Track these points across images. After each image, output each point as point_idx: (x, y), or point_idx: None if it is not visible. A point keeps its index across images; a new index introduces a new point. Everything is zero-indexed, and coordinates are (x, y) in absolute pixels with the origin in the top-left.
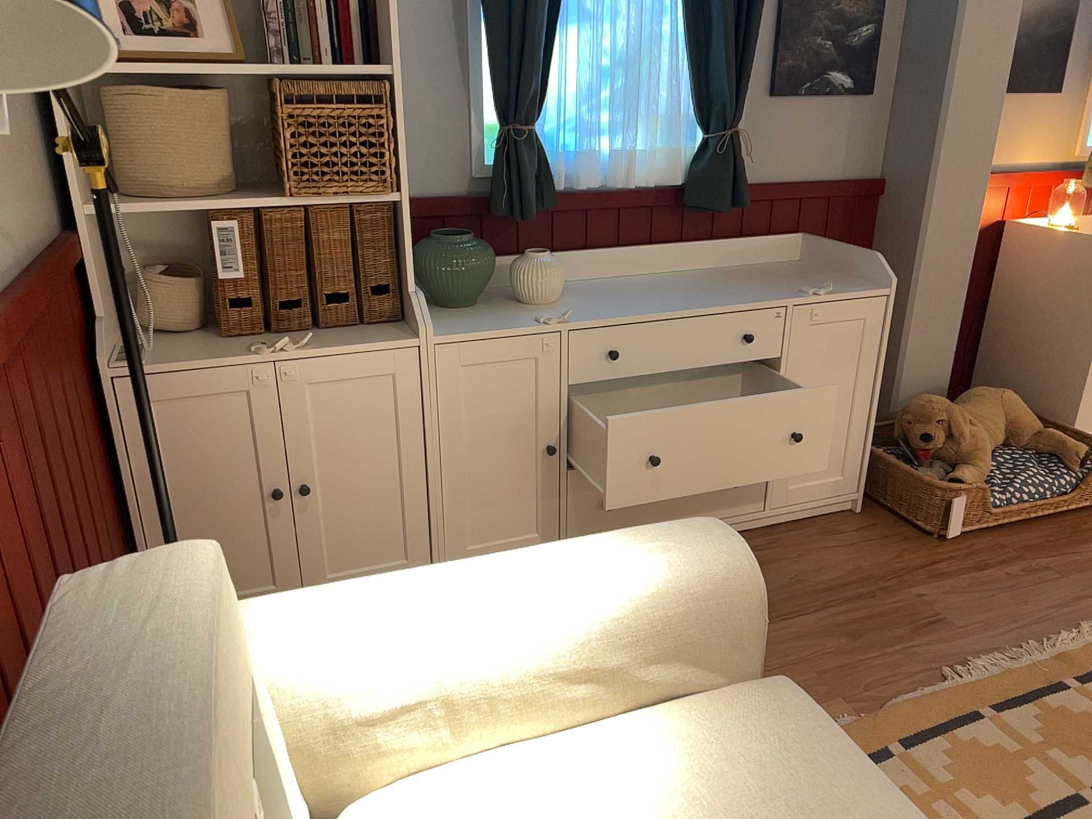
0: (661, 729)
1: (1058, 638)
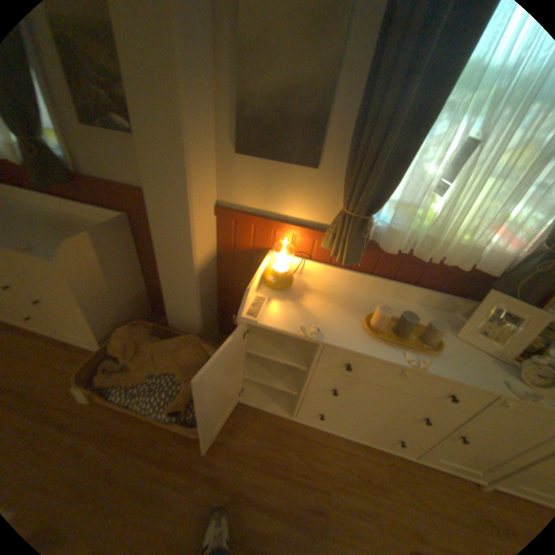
0: None
1: None
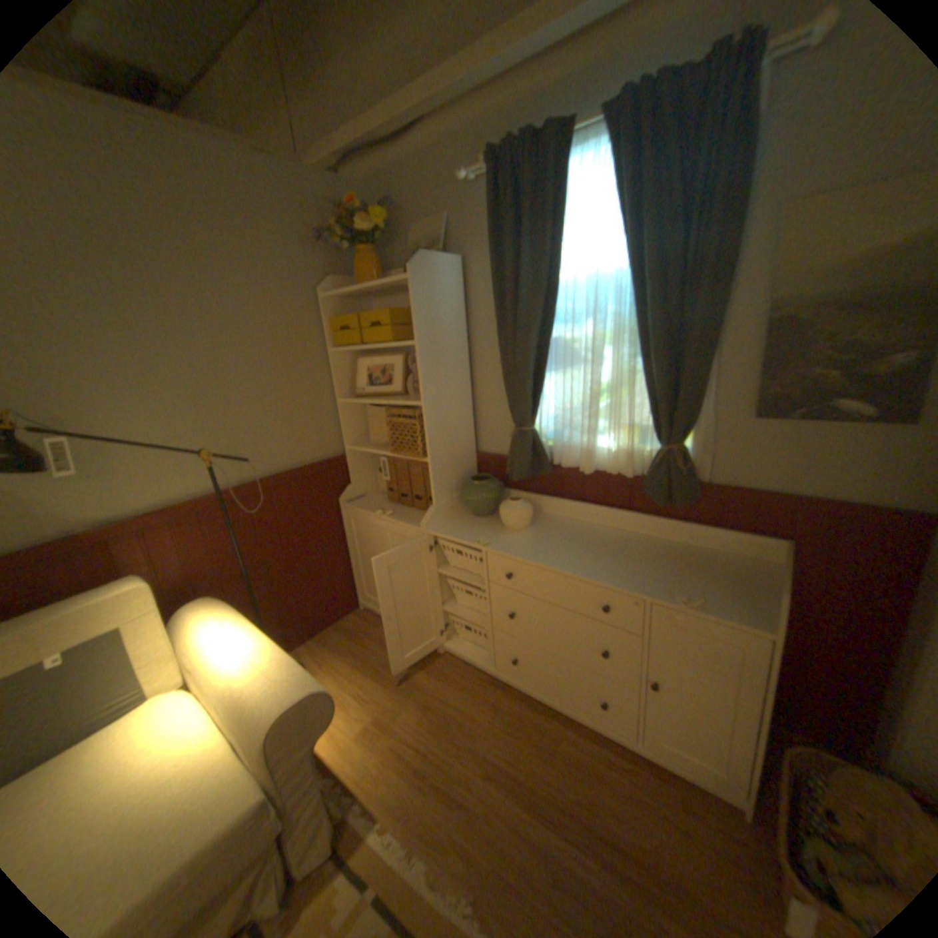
0: (213, 761)
1: None
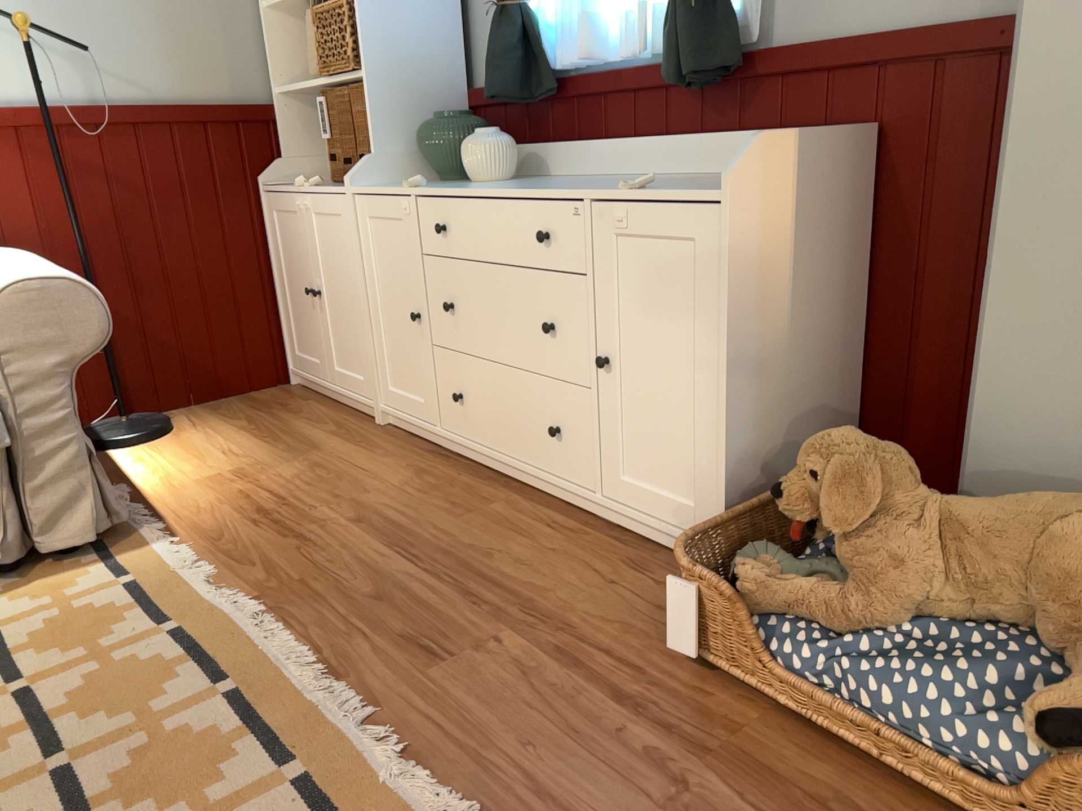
0: None
1: (424, 773)
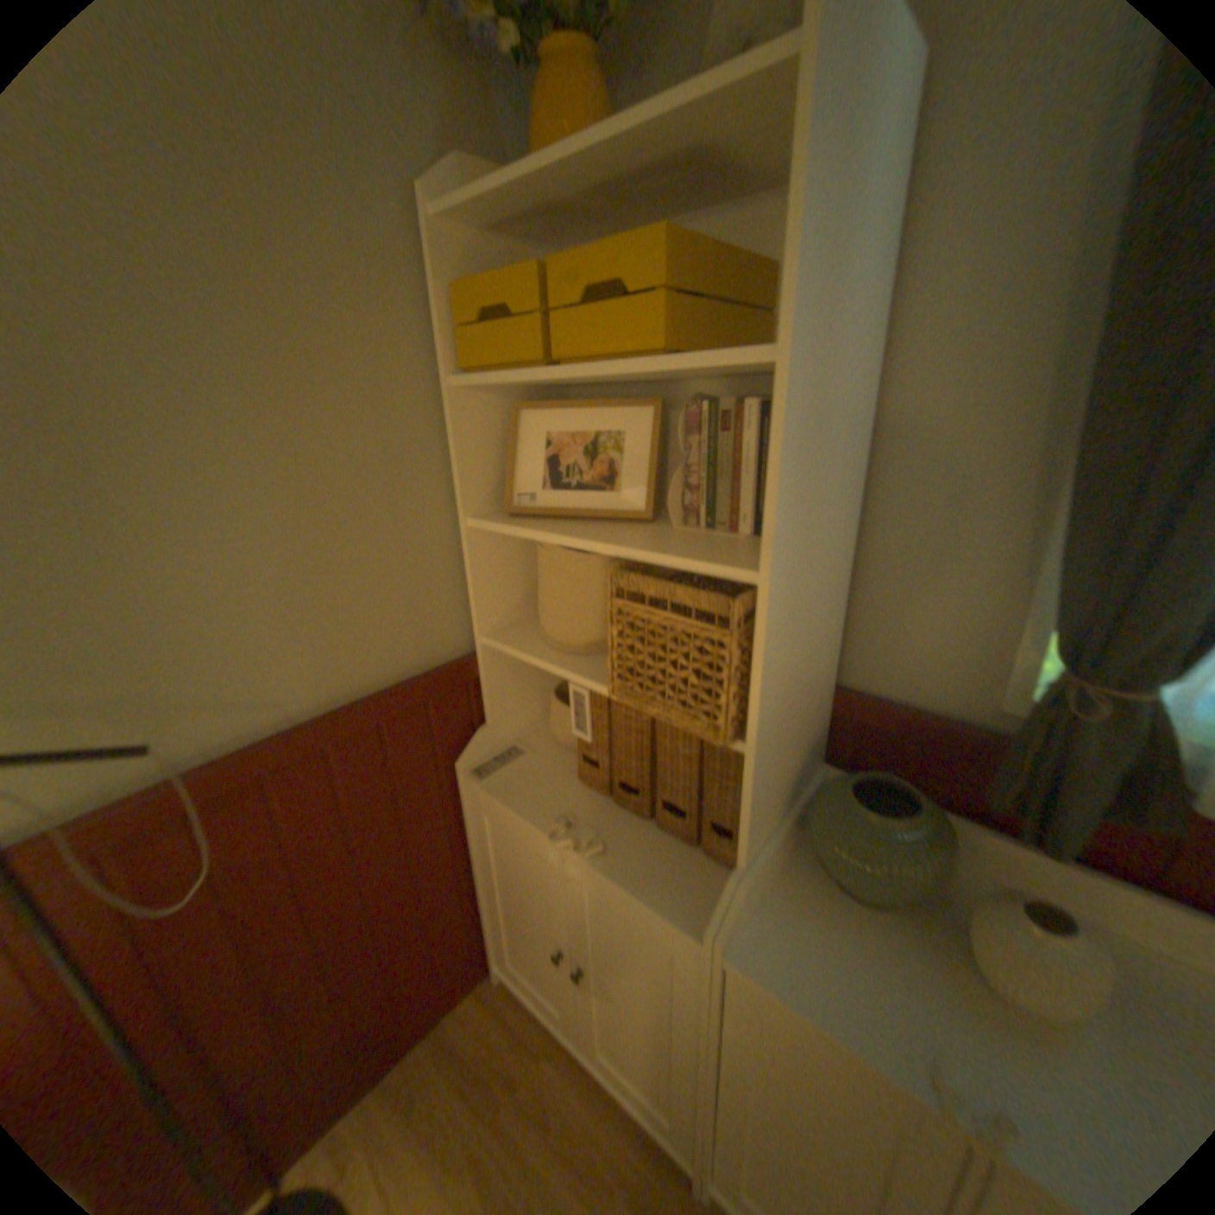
0: None
1: None
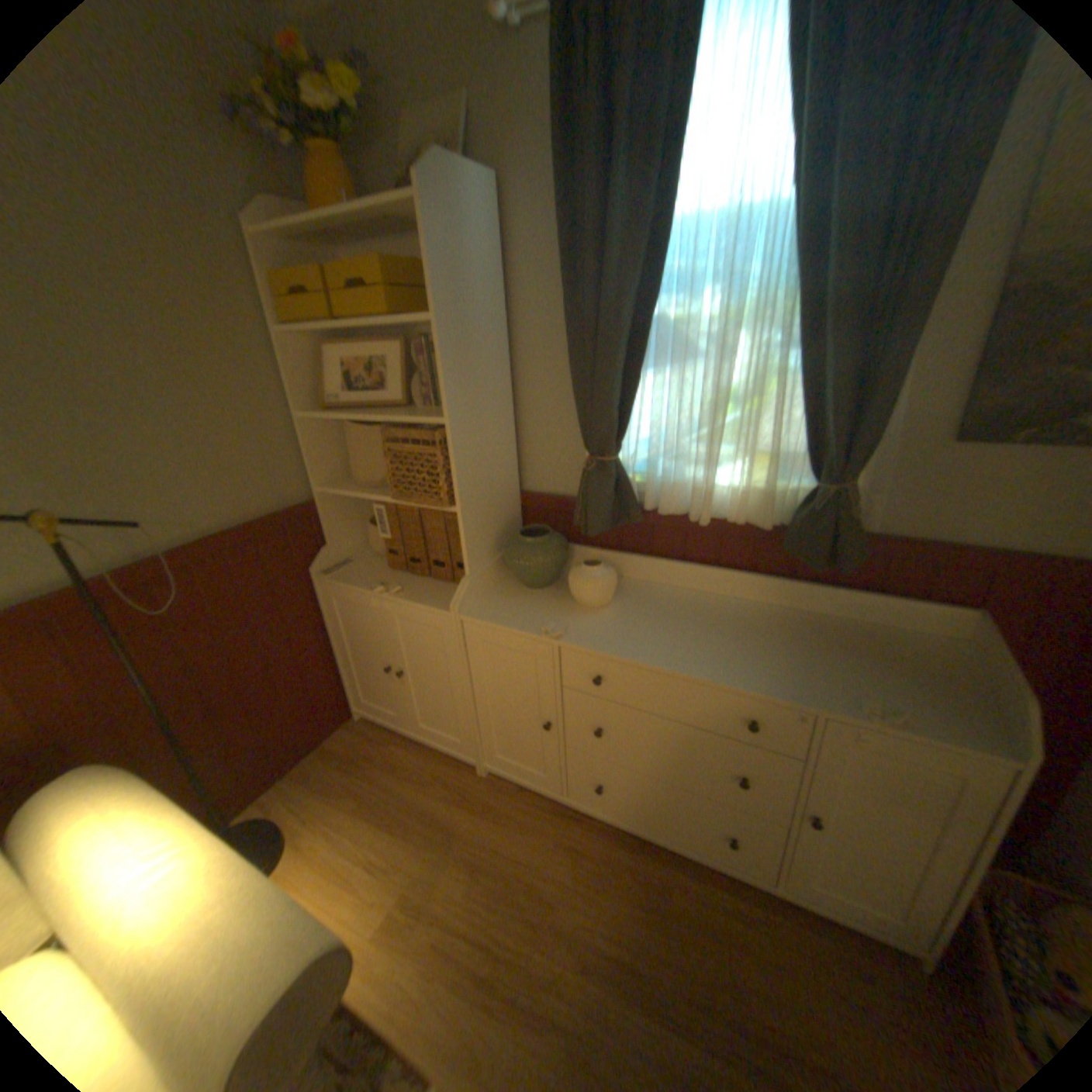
0: None
1: None
